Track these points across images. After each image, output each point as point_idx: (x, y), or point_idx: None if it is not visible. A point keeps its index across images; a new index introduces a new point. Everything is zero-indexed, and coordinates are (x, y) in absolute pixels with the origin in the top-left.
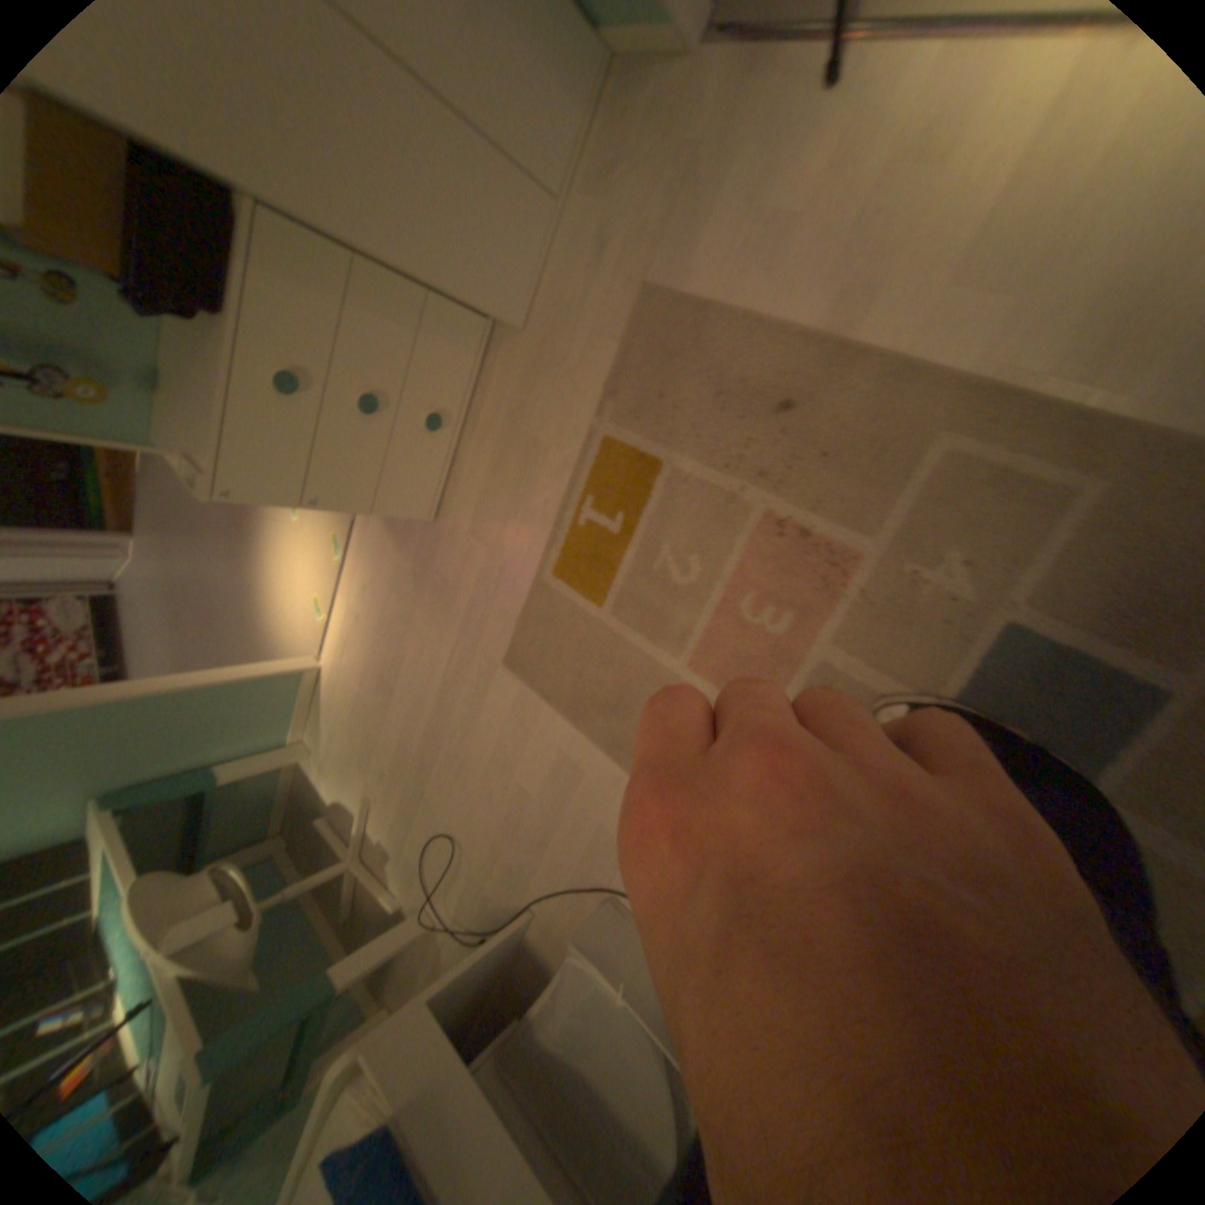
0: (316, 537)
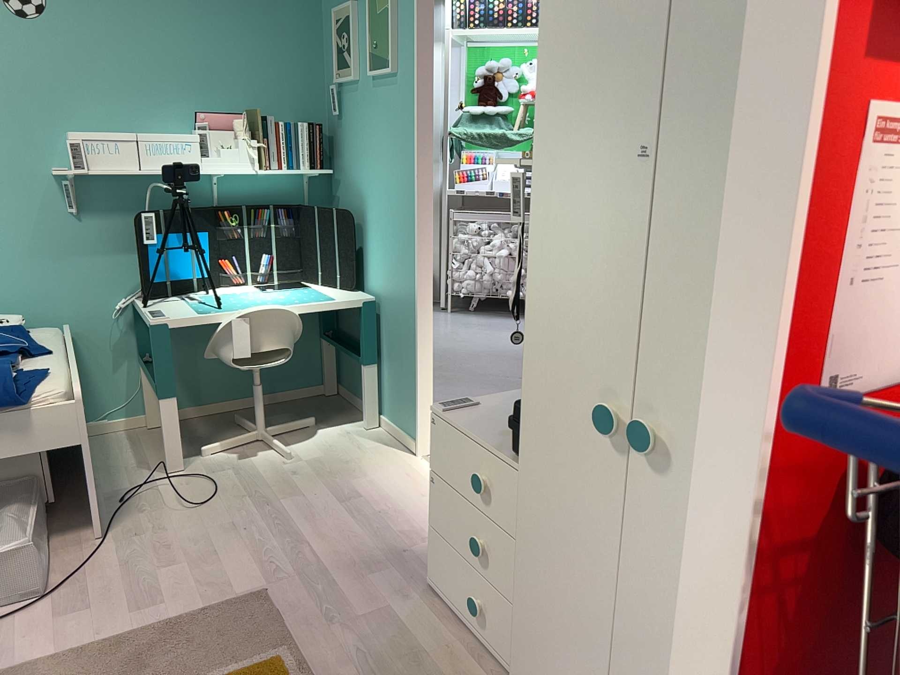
0: None
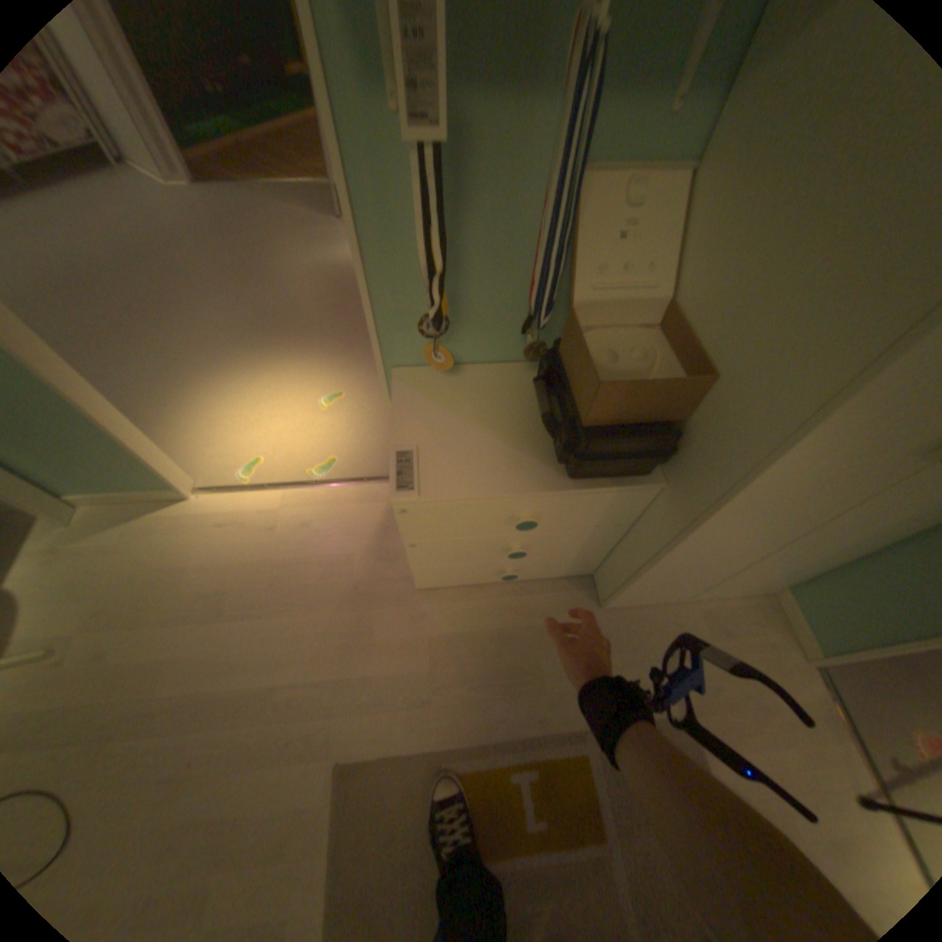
0: (318, 440)
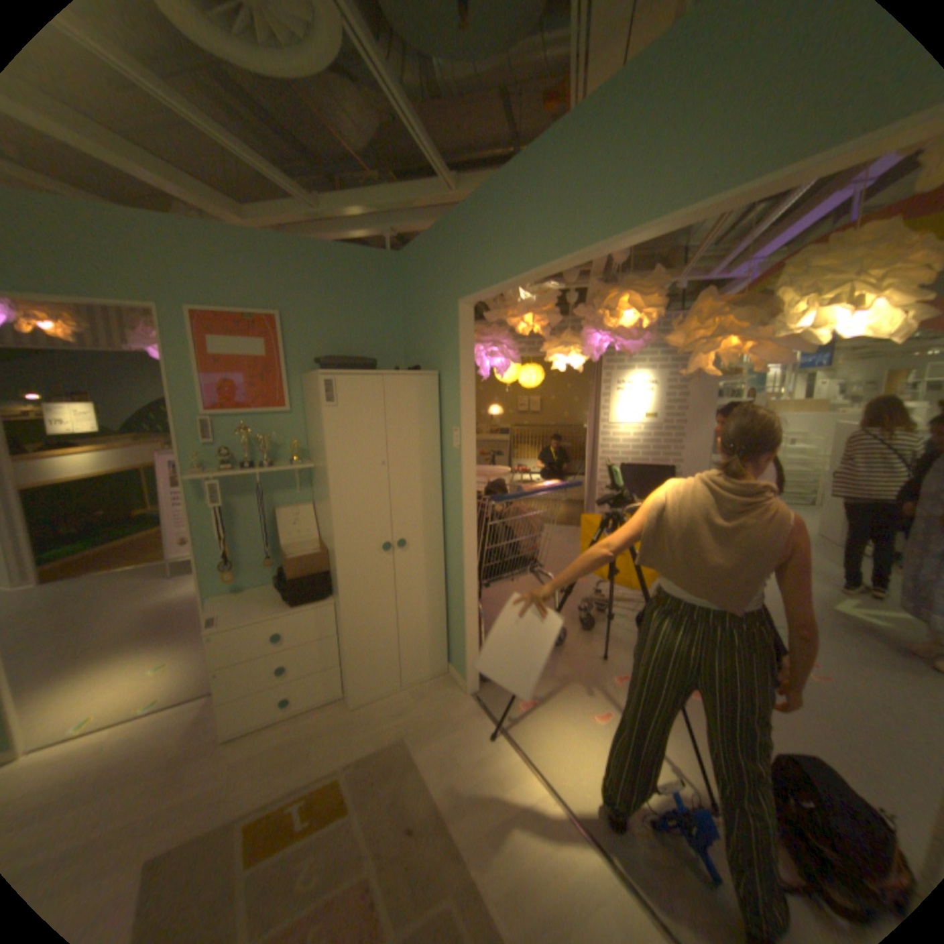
0: (142, 695)
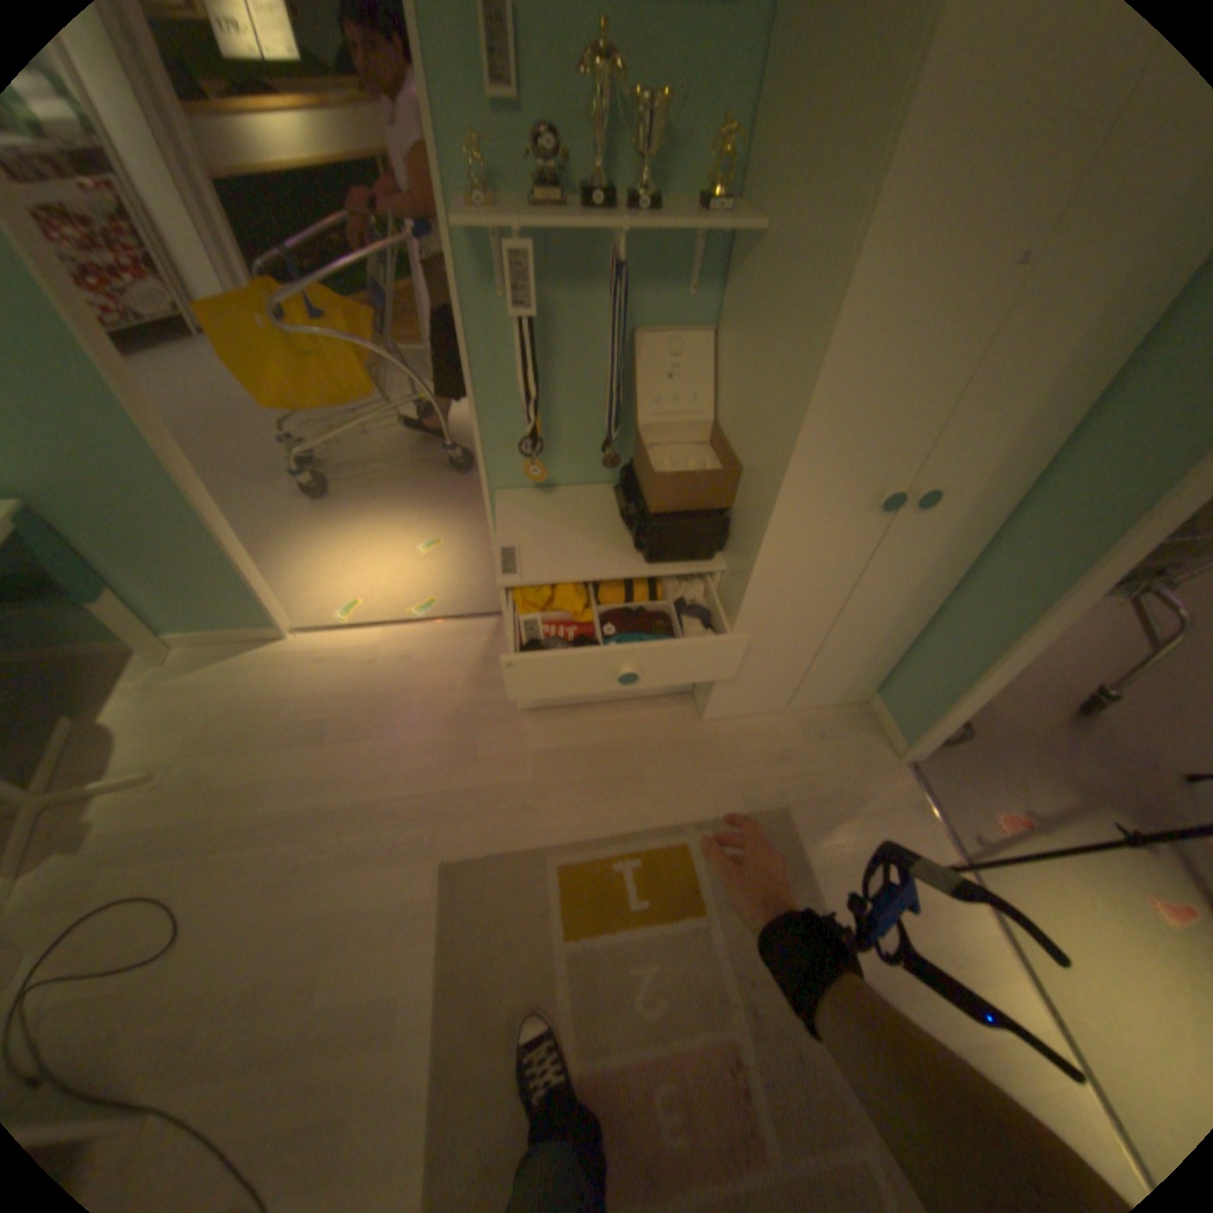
0: (416, 583)
